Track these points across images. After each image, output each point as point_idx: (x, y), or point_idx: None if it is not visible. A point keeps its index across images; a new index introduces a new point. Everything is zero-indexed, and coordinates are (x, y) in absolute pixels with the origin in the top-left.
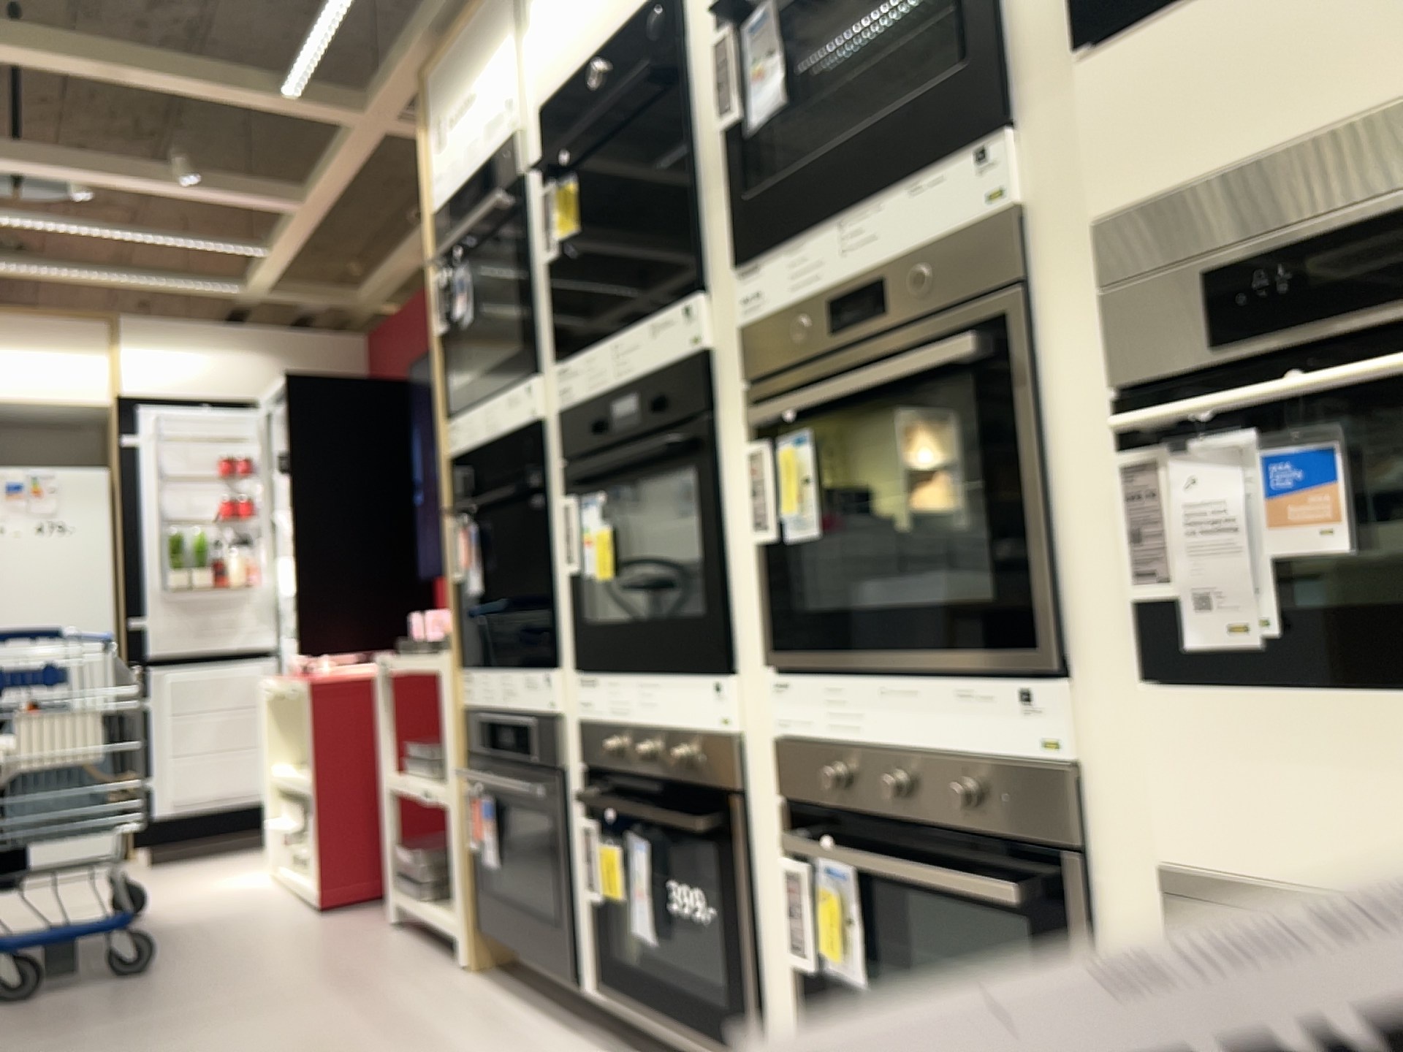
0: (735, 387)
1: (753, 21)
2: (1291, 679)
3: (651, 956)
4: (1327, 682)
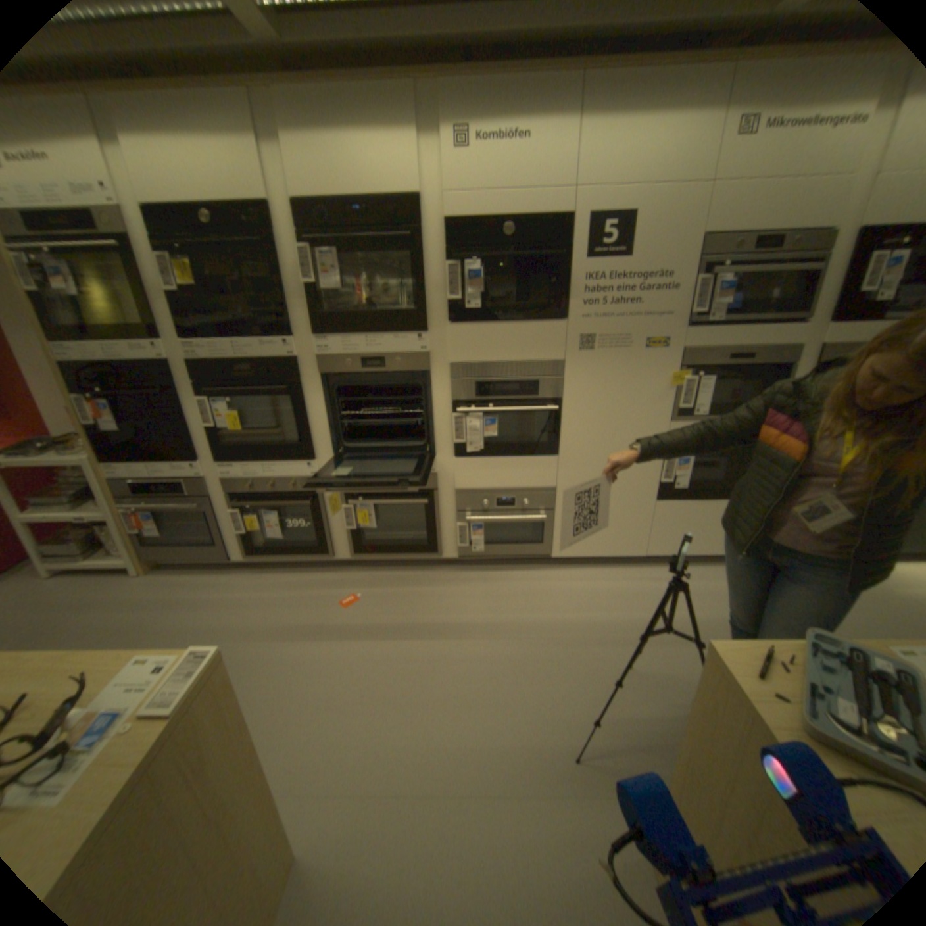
0: (310, 373)
1: (325, 253)
2: (481, 456)
3: (265, 542)
4: (487, 457)
